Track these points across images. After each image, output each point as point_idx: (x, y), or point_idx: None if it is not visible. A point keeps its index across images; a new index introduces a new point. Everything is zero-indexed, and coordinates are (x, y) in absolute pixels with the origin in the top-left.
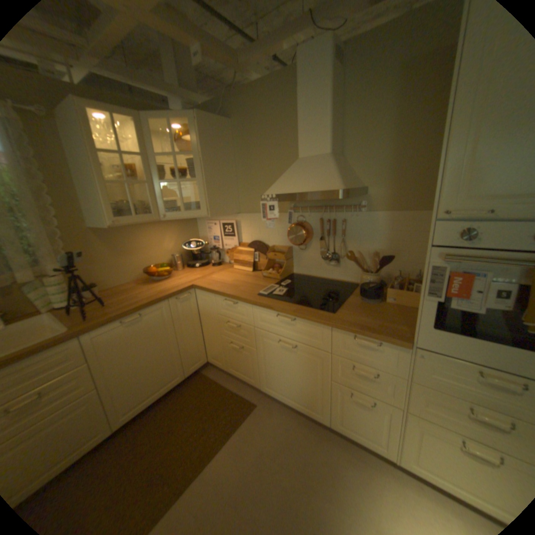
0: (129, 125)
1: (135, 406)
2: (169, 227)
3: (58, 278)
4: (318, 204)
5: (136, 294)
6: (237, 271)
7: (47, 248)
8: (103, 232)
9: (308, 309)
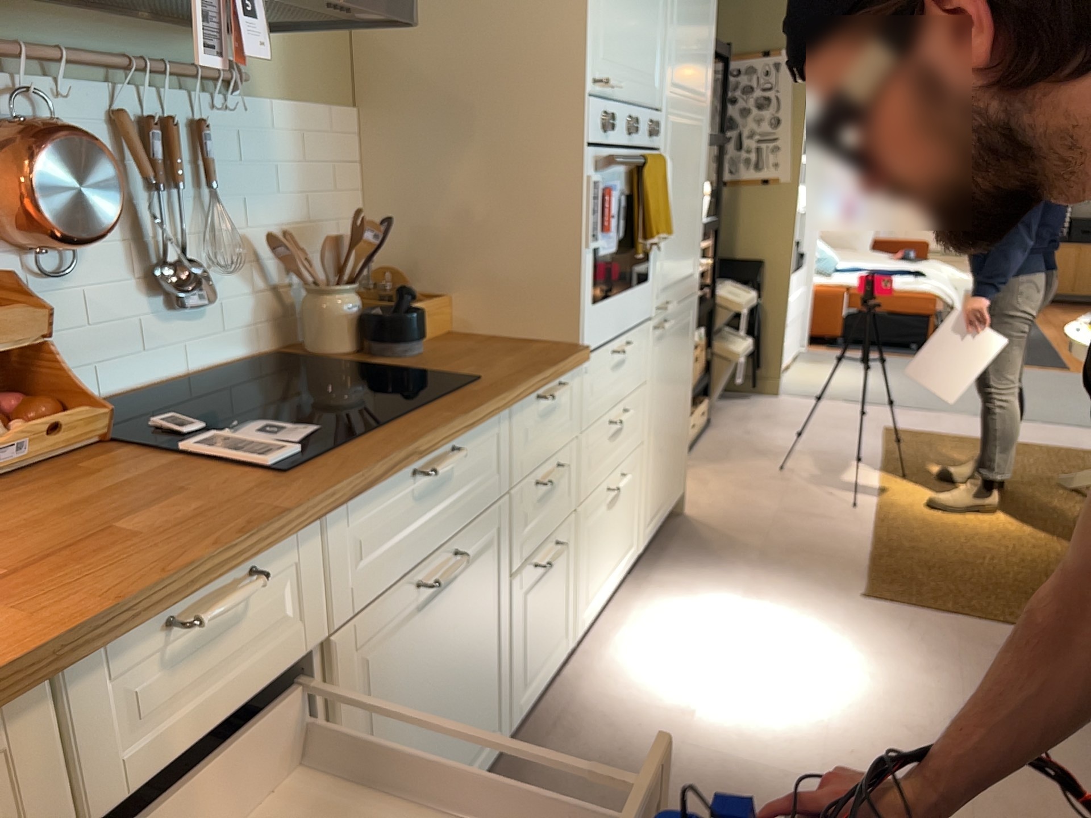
0: None
1: None
2: None
3: None
4: (94, 50)
5: None
6: None
7: None
8: None
9: (448, 399)
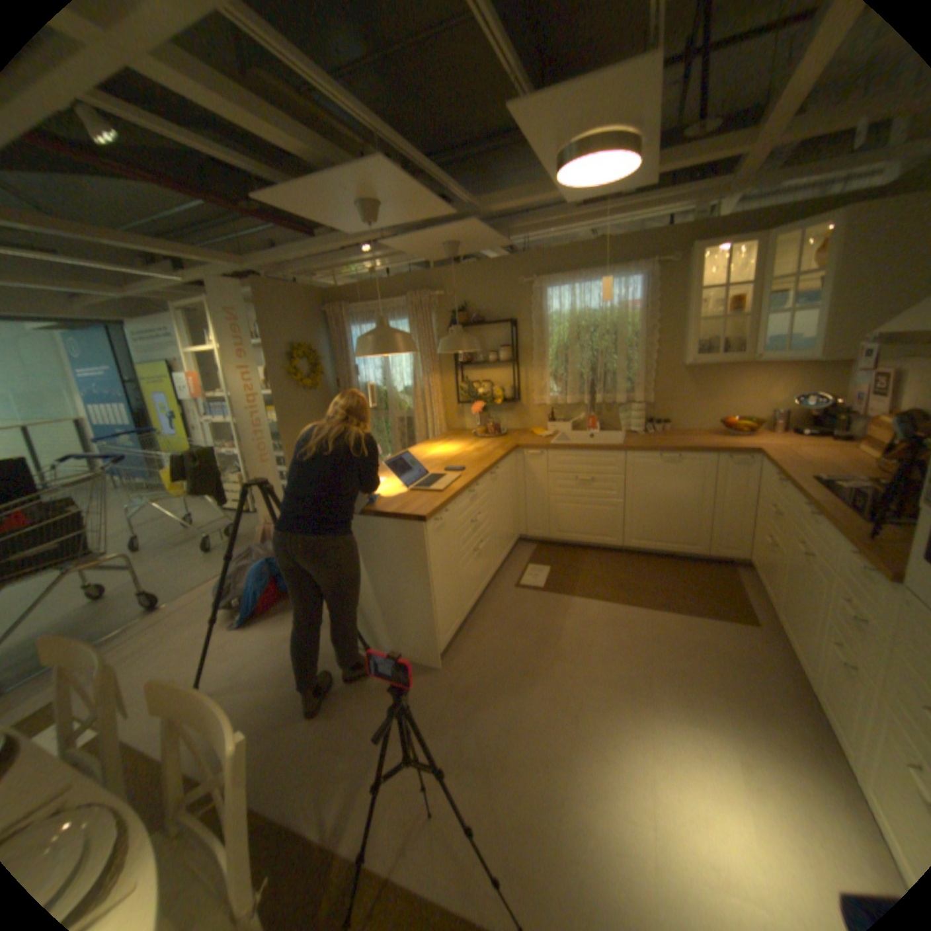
0: (759, 246)
1: (648, 540)
2: (792, 371)
3: (642, 405)
4: None
5: (696, 439)
6: (859, 454)
7: (645, 378)
8: (697, 369)
9: (844, 508)
